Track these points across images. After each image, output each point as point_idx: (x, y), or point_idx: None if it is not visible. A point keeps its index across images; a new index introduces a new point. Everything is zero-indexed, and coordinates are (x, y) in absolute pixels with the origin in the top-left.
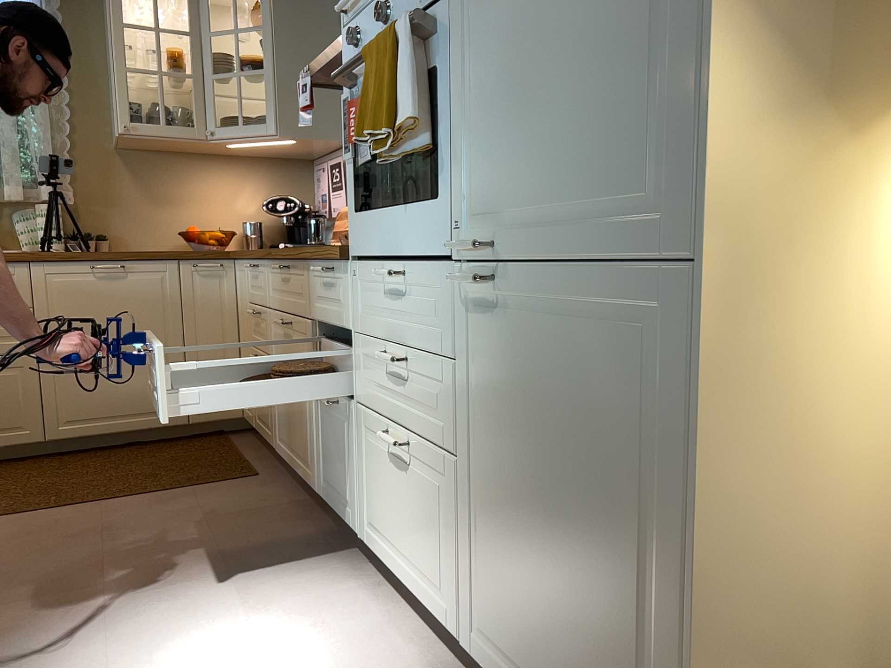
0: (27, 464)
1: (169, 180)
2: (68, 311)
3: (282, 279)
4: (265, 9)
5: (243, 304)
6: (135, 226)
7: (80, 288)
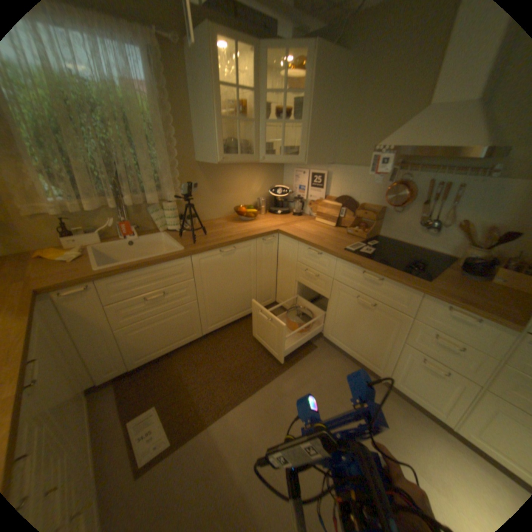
0: (195, 347)
1: (222, 179)
2: (210, 276)
3: (364, 277)
4: (307, 78)
5: (287, 259)
6: (207, 207)
7: (214, 263)
